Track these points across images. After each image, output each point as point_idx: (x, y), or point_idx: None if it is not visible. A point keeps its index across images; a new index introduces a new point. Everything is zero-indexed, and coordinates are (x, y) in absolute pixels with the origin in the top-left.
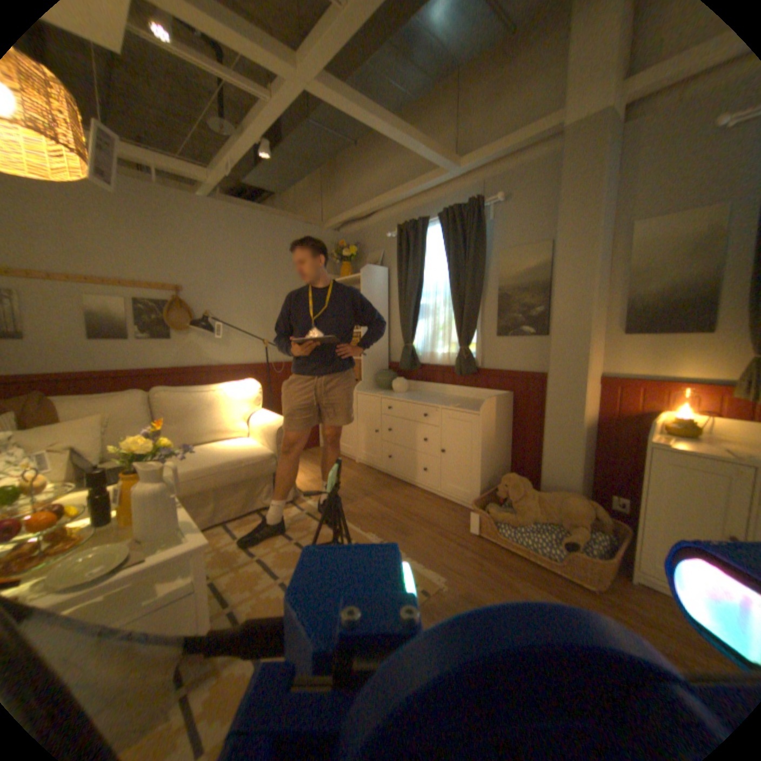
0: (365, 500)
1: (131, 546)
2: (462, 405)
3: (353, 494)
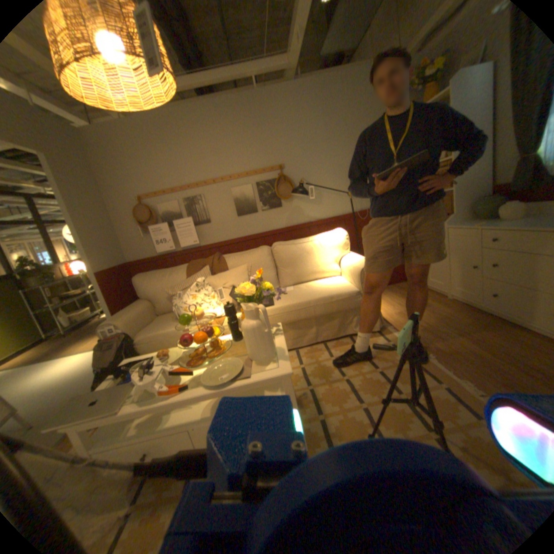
0: (461, 341)
1: (247, 361)
2: None
3: (445, 332)
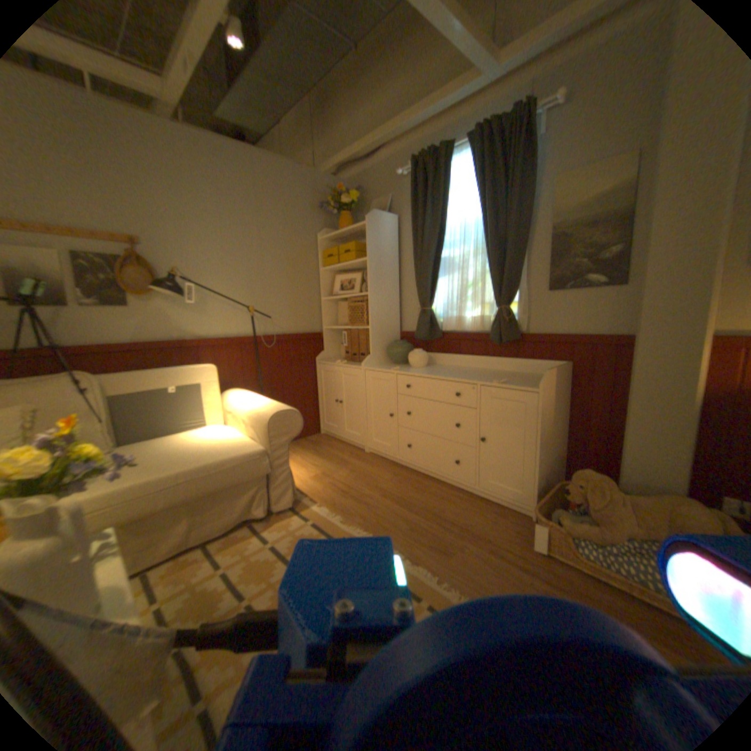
0: (384, 503)
1: None
2: (508, 380)
3: (368, 495)
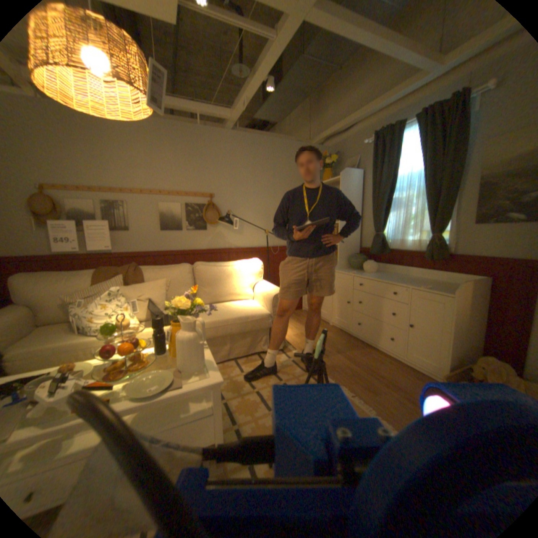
0: (338, 357)
1: (175, 373)
2: (434, 287)
3: (328, 351)
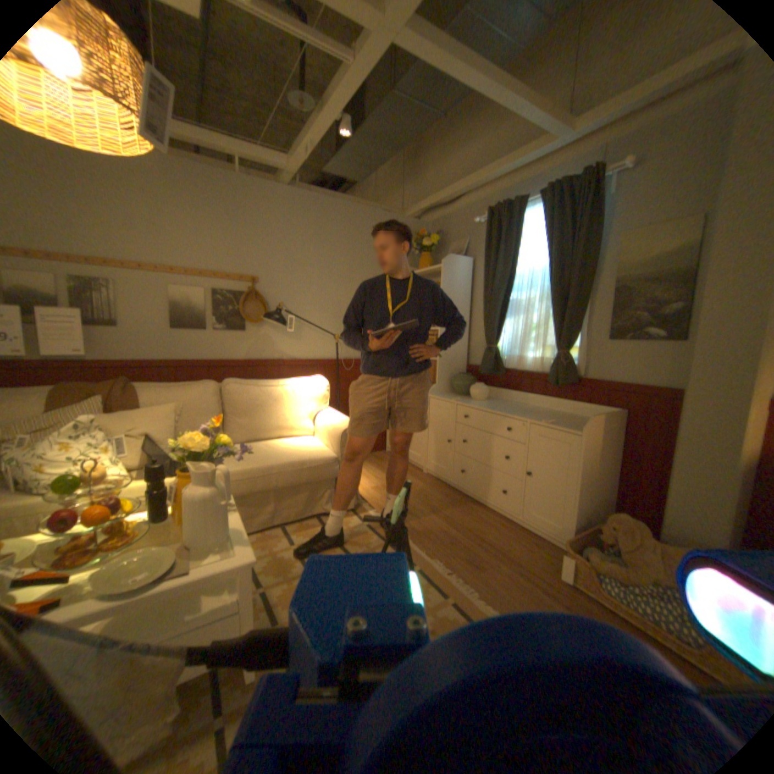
0: (433, 519)
1: (180, 552)
2: (558, 422)
3: (419, 510)
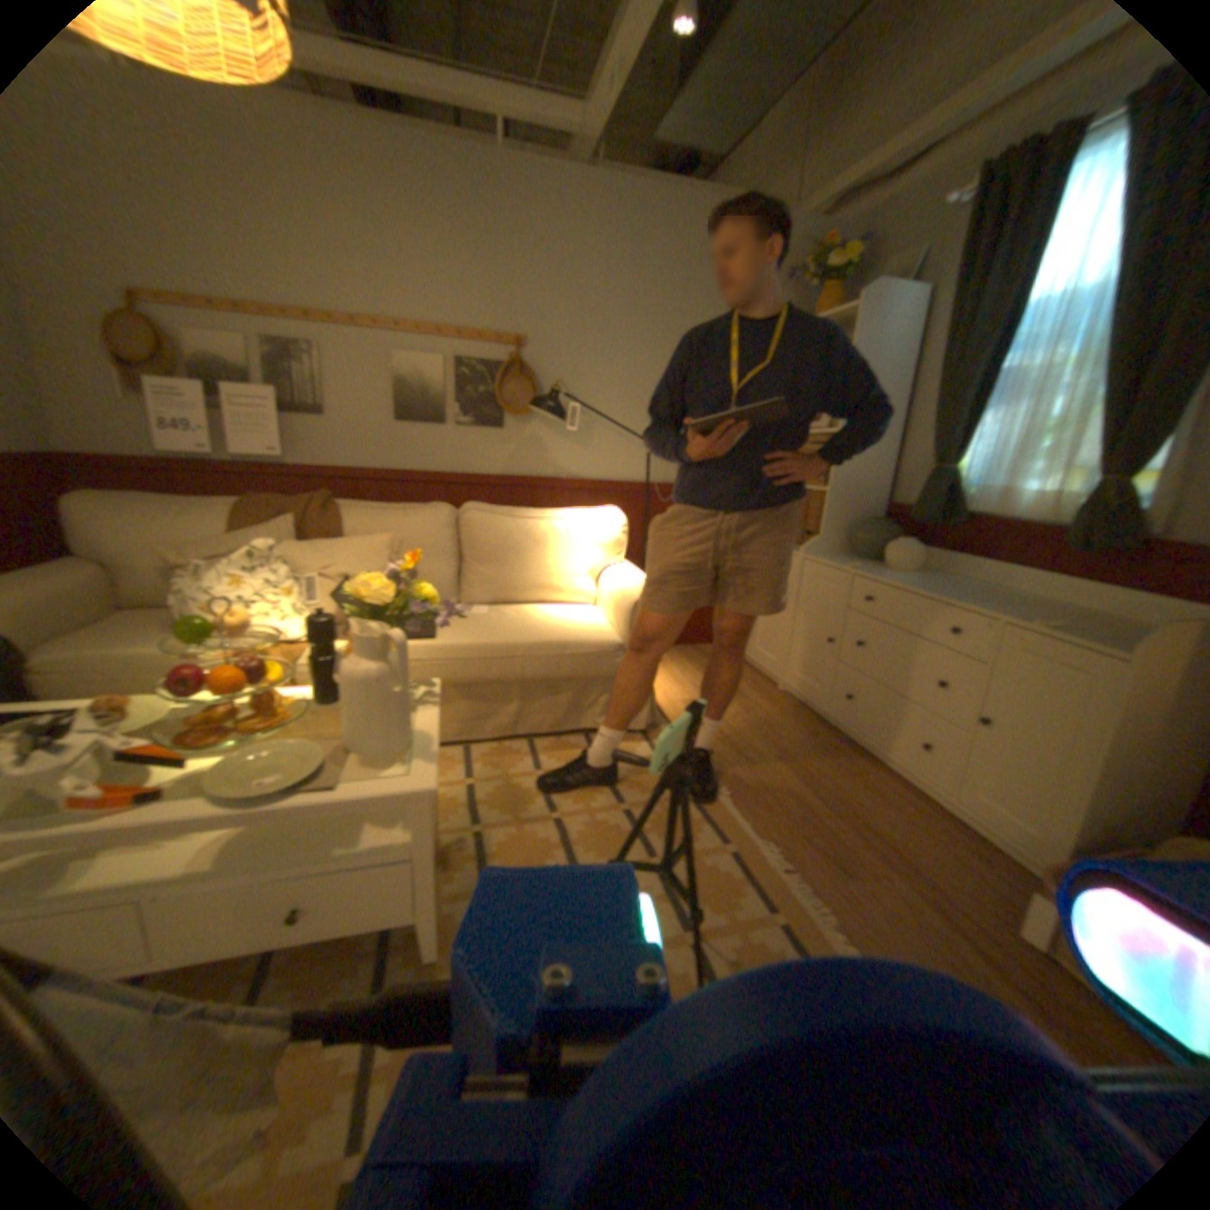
0: (779, 771)
1: (337, 754)
2: (1074, 627)
3: (758, 751)
